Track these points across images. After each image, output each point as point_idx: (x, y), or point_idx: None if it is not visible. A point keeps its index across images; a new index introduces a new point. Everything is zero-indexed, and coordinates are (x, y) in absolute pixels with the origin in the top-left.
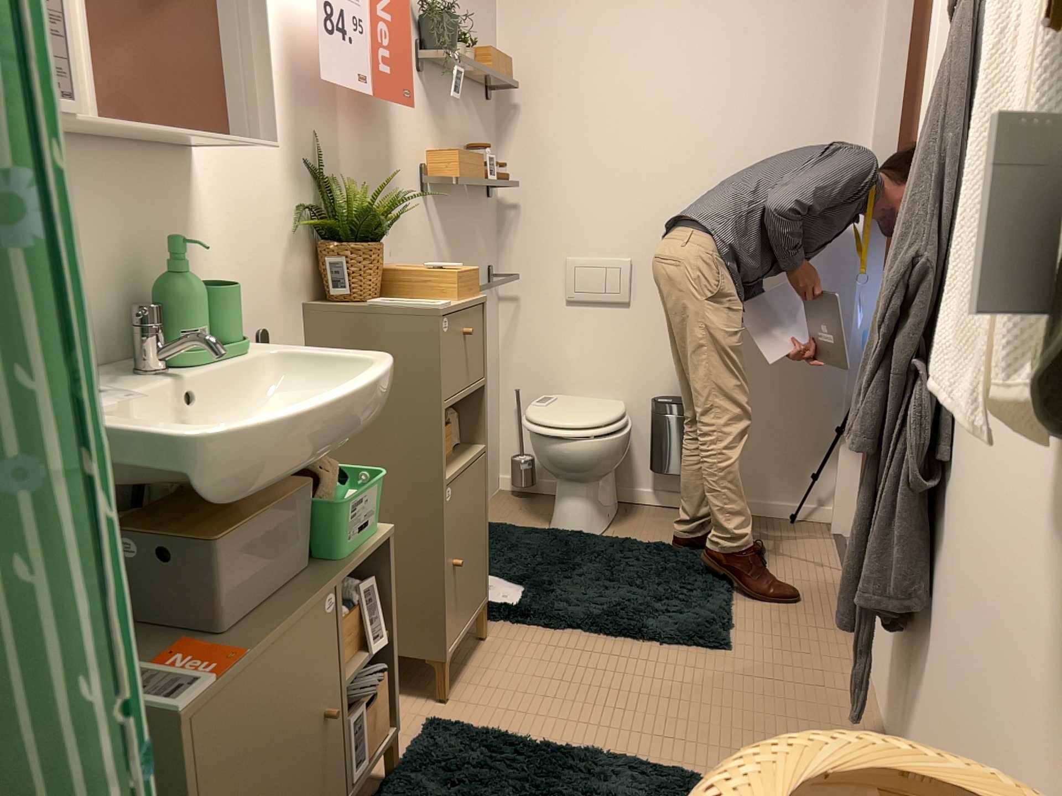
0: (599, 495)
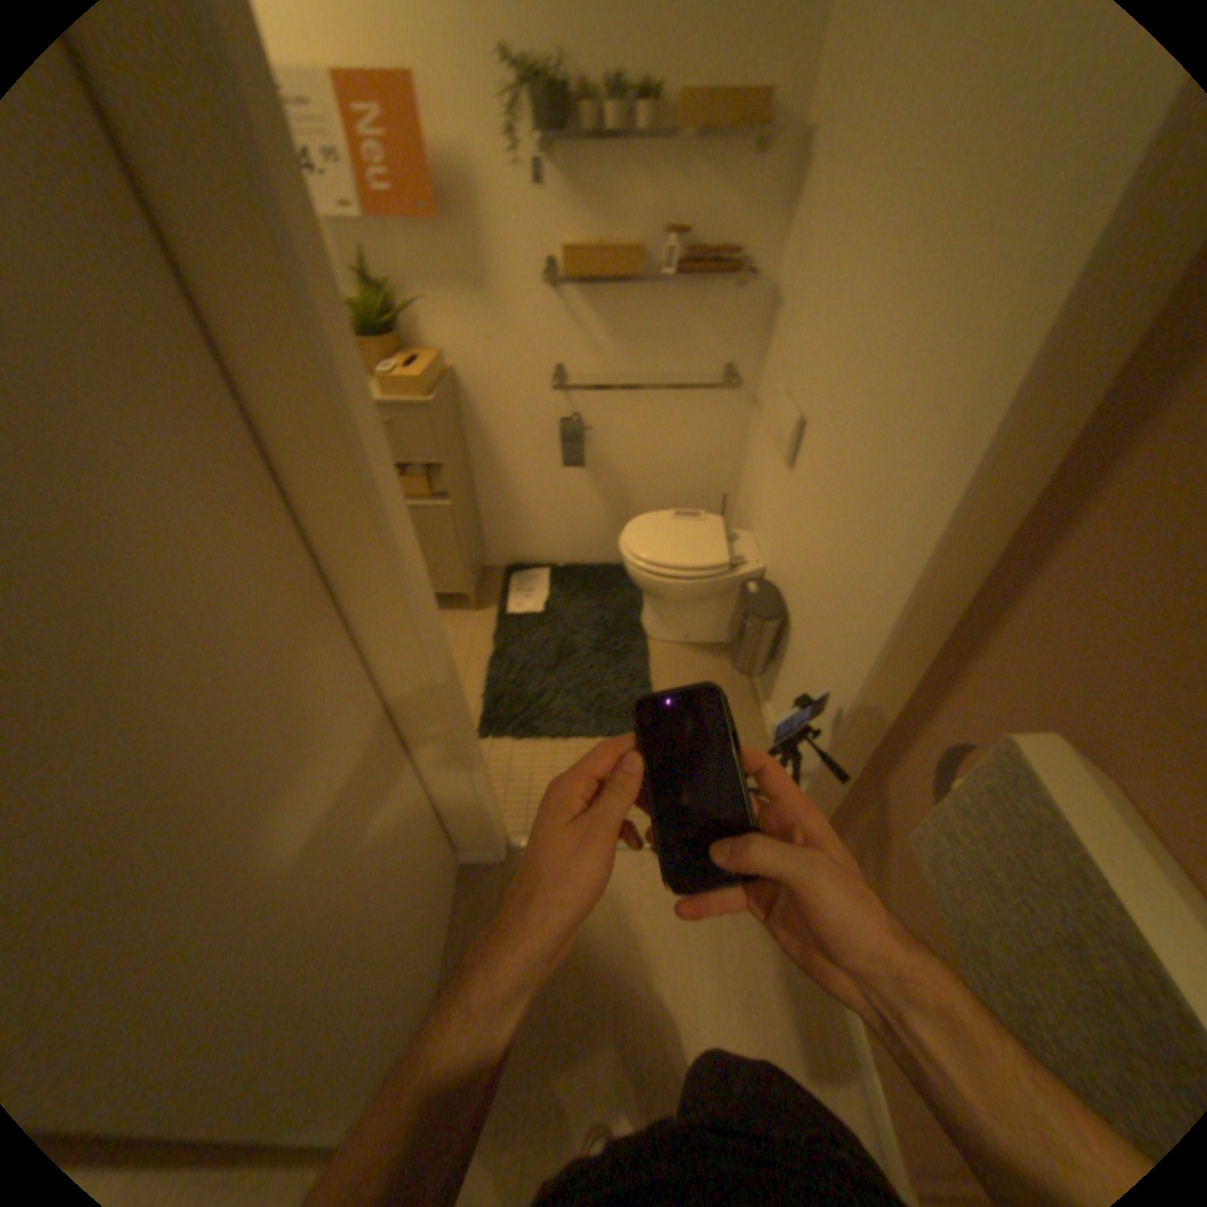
0: (668, 613)
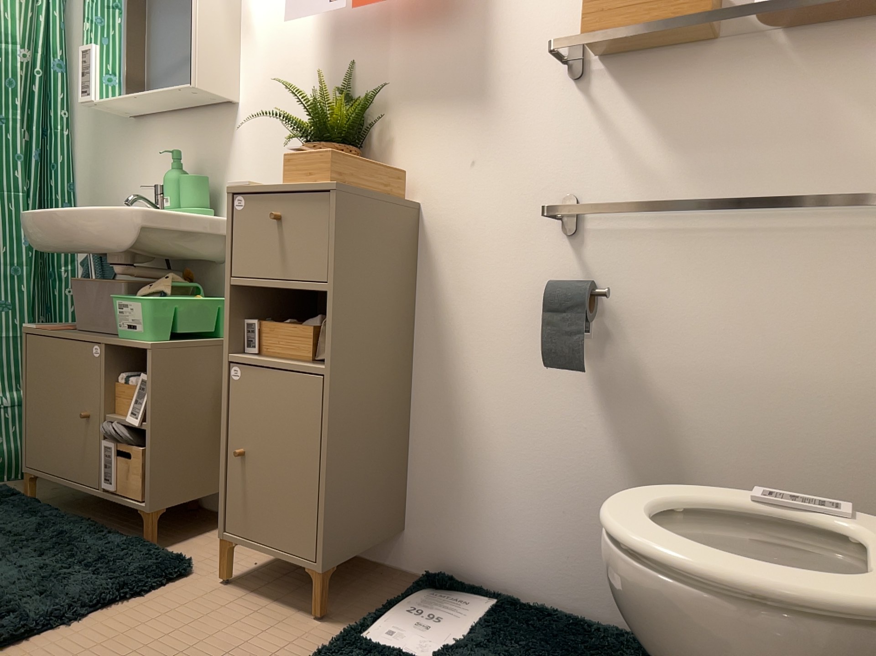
0: None
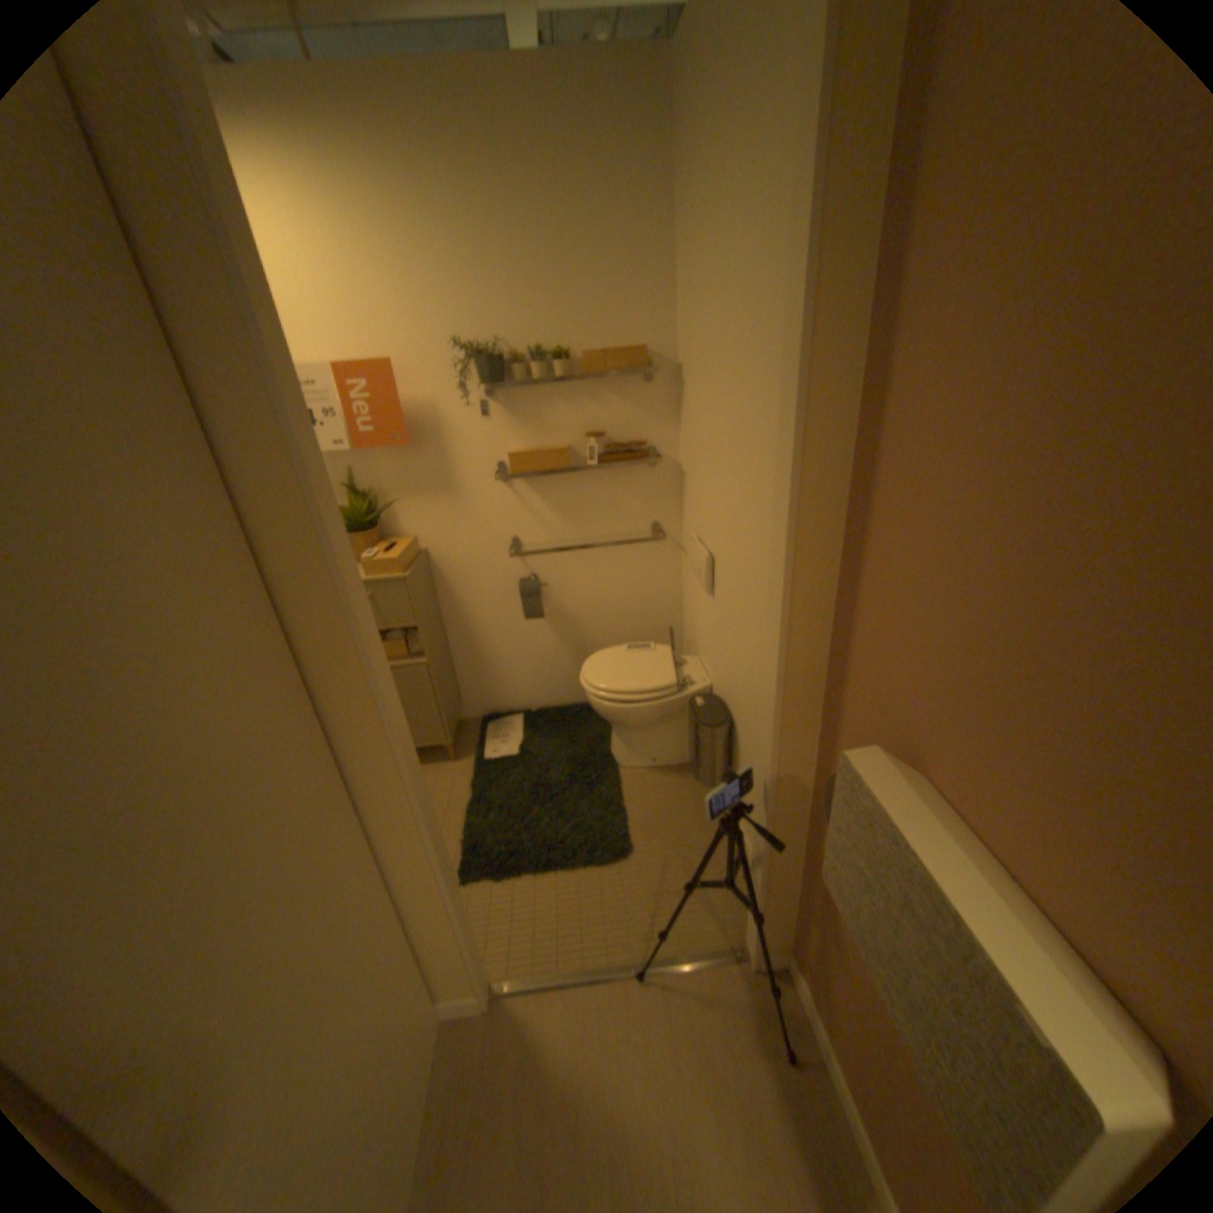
0: (635, 739)
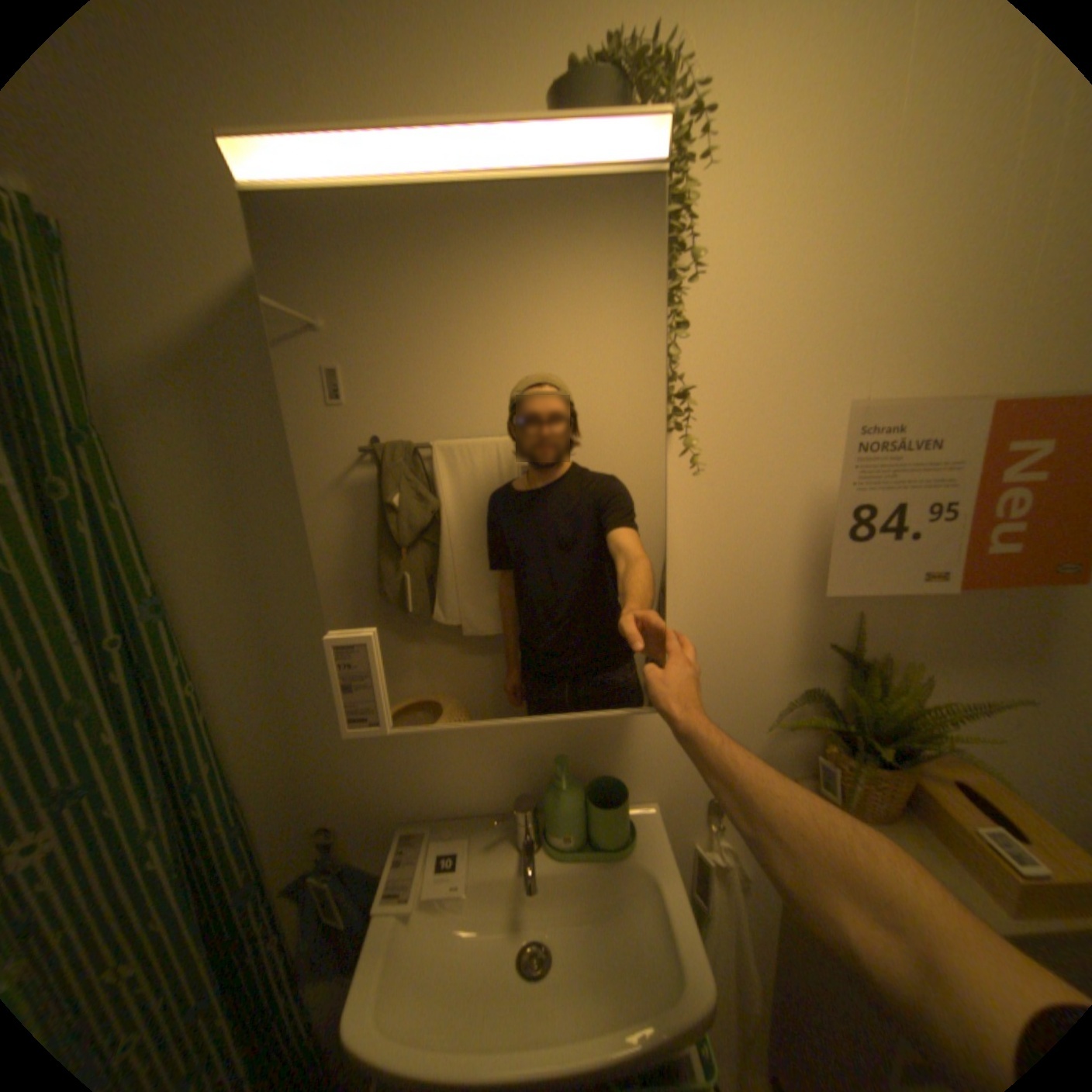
0: None
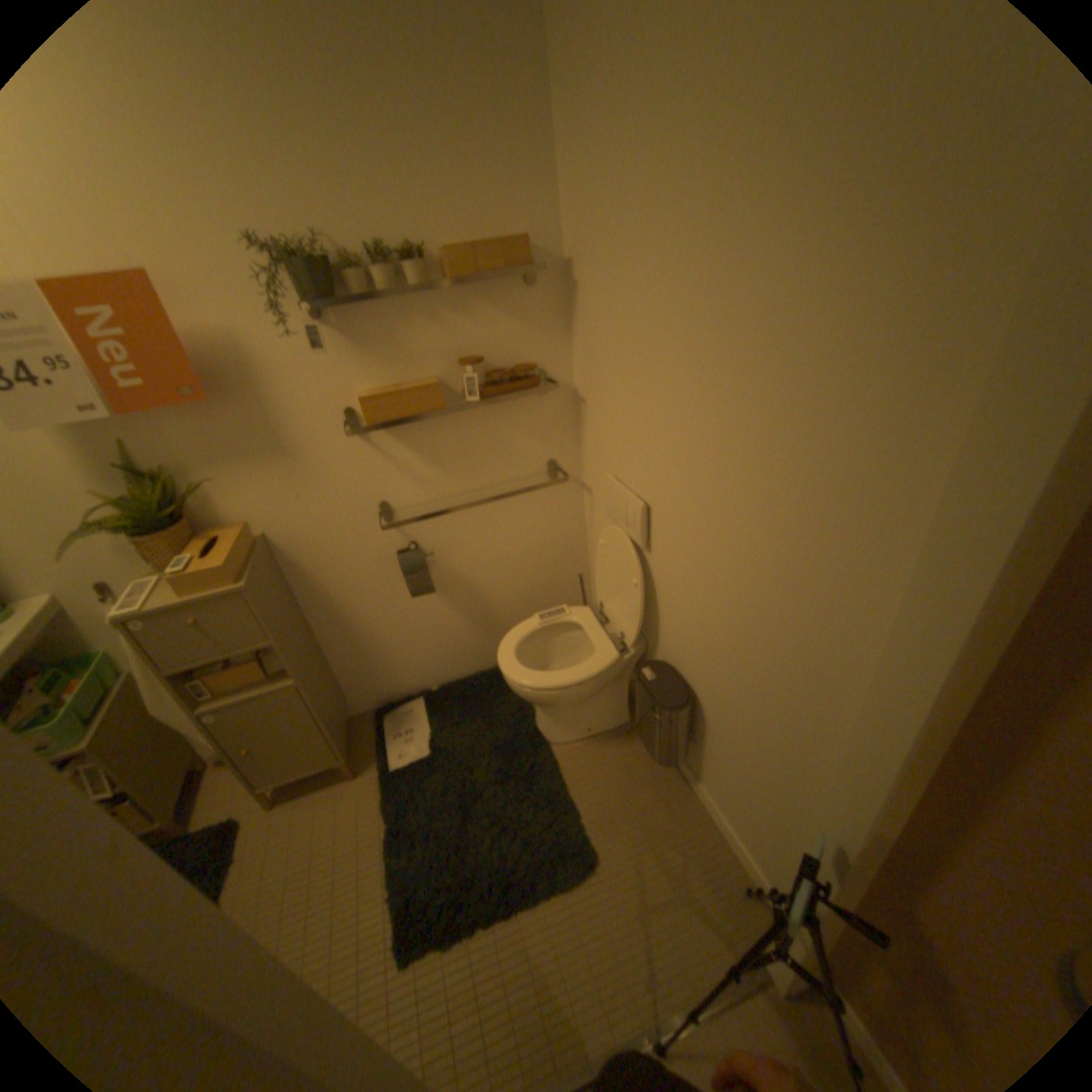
0: (565, 713)
